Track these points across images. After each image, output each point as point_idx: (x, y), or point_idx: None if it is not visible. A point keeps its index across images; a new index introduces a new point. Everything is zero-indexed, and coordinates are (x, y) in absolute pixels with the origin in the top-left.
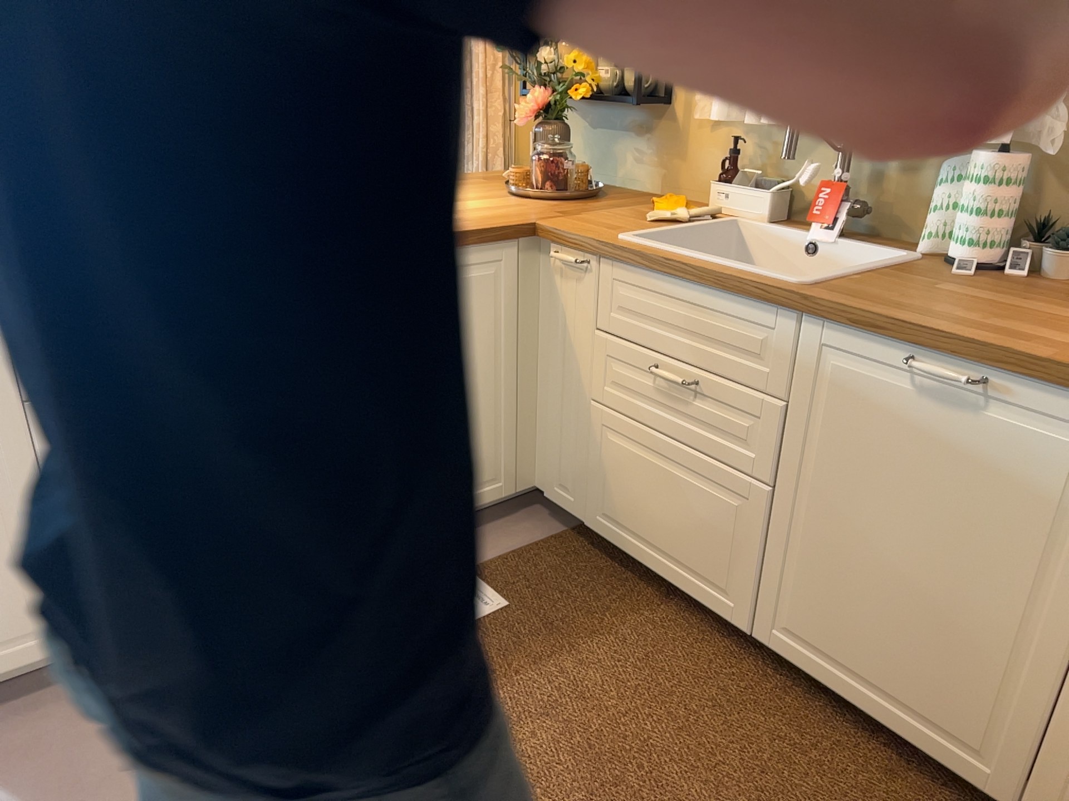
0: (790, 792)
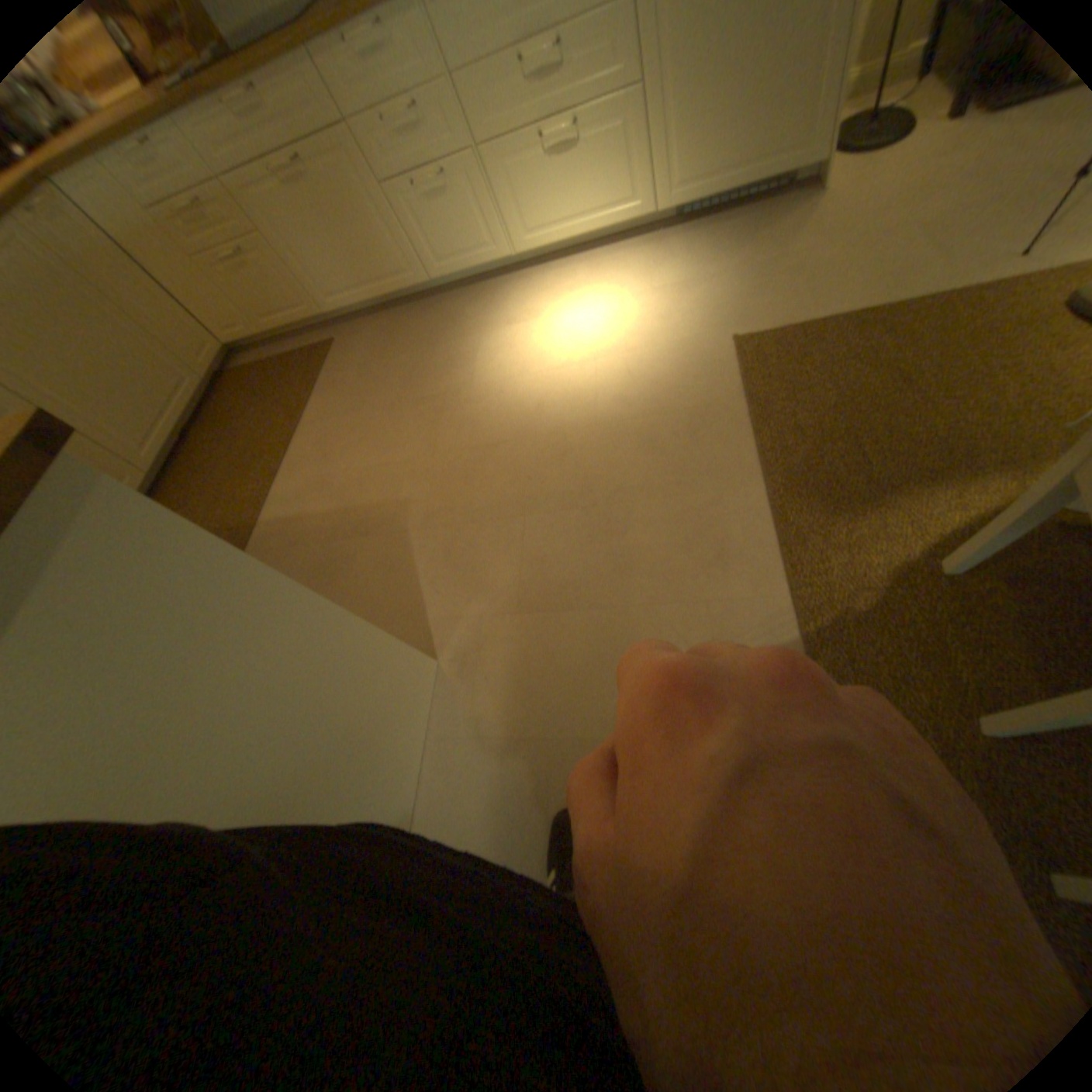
0: (225, 430)
